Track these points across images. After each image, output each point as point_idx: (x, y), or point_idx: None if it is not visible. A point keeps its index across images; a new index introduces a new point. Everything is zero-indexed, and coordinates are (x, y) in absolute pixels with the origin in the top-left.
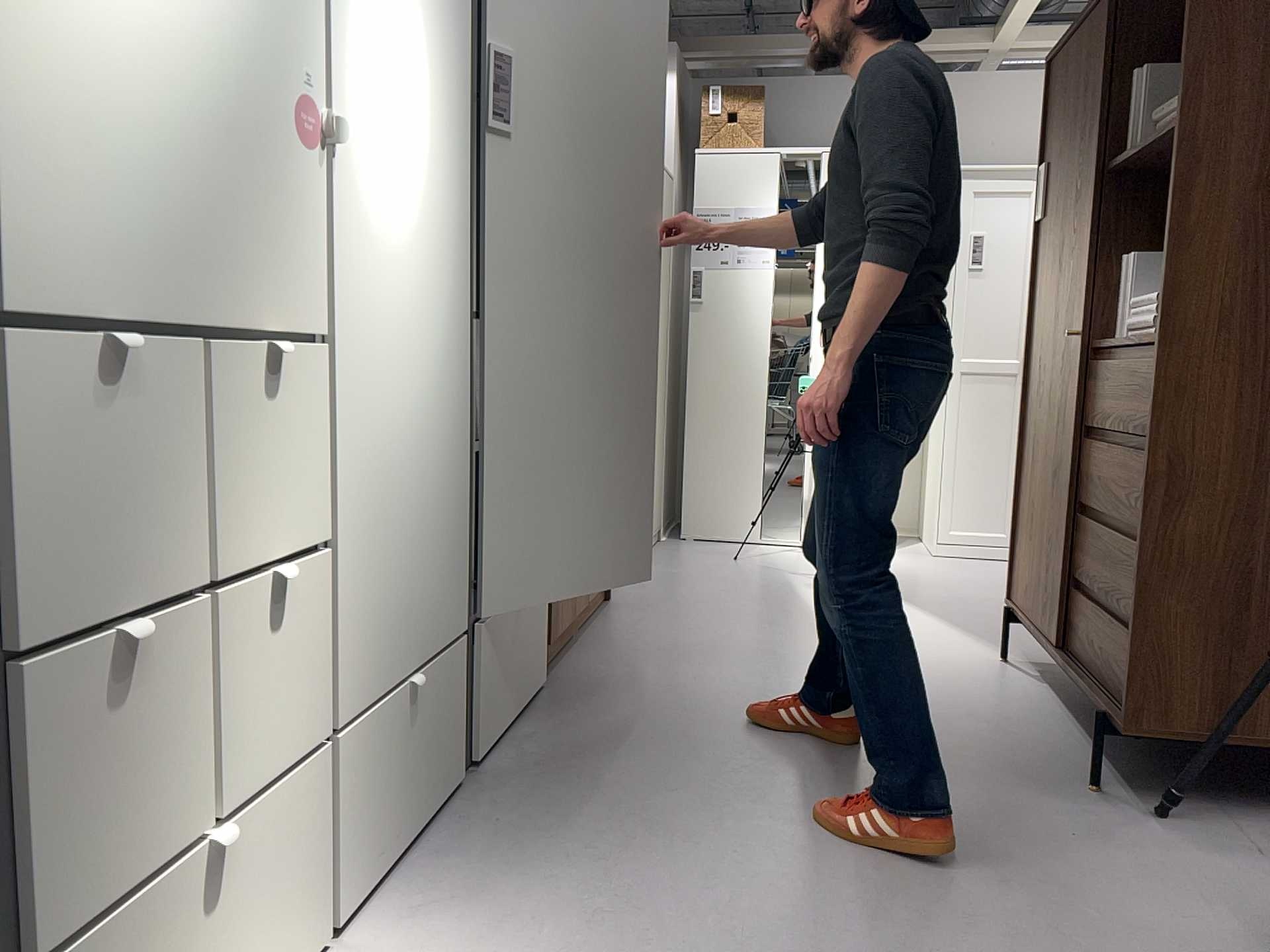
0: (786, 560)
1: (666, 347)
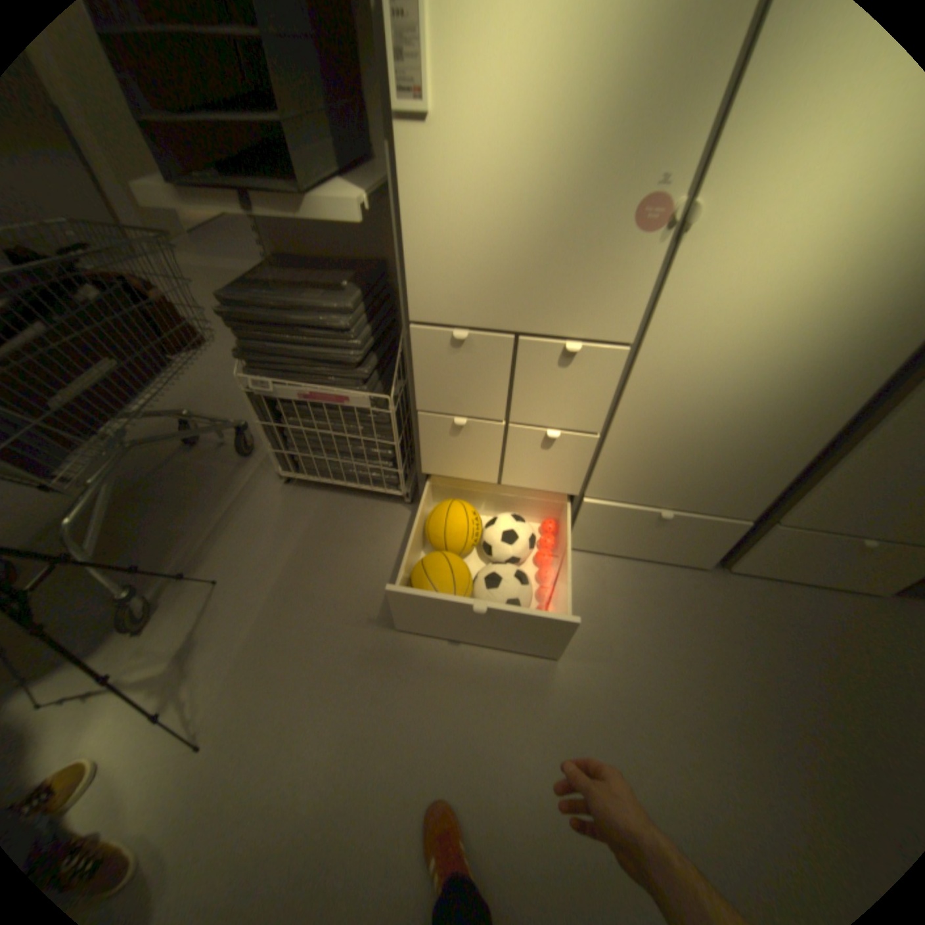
0: None
1: None
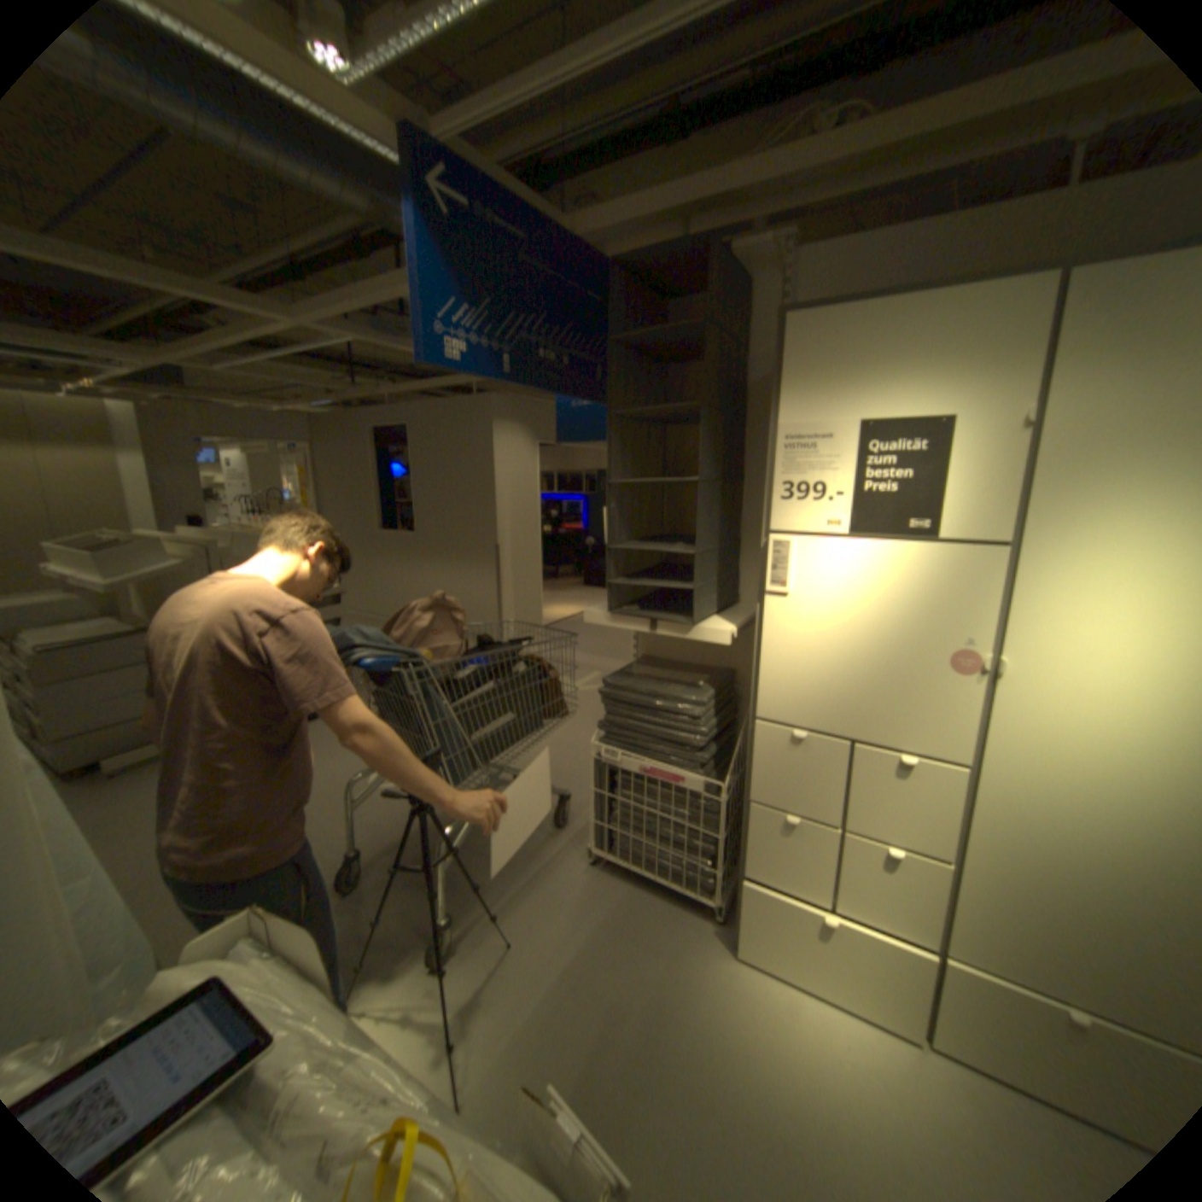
0: None
1: None
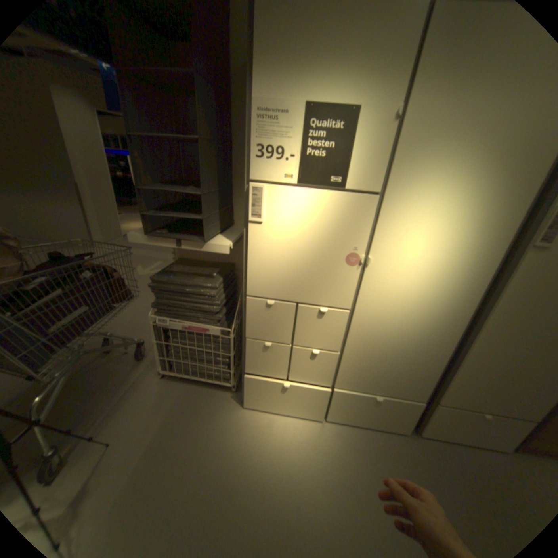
0: None
1: None
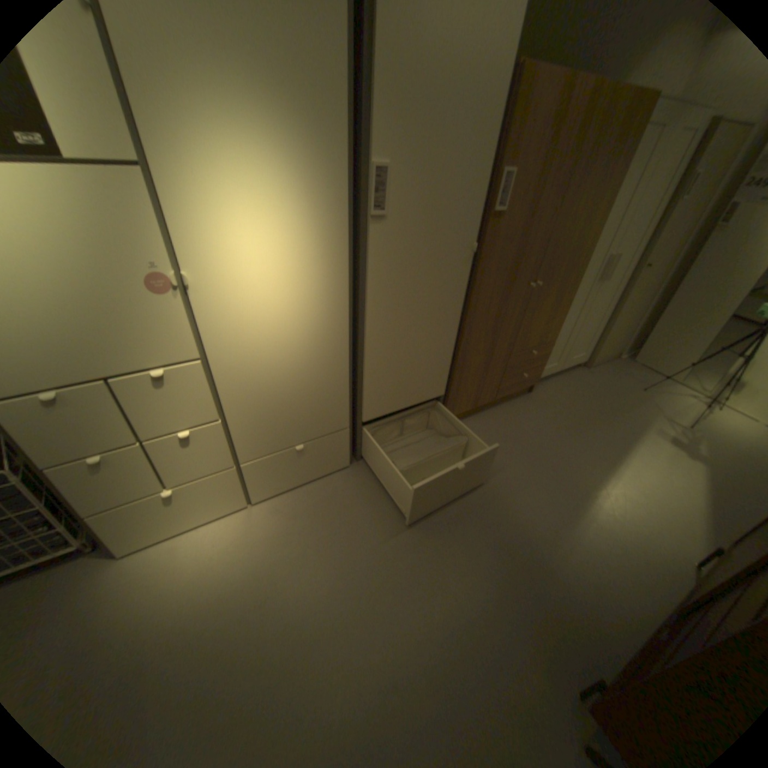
0: (679, 403)
1: (676, 255)
